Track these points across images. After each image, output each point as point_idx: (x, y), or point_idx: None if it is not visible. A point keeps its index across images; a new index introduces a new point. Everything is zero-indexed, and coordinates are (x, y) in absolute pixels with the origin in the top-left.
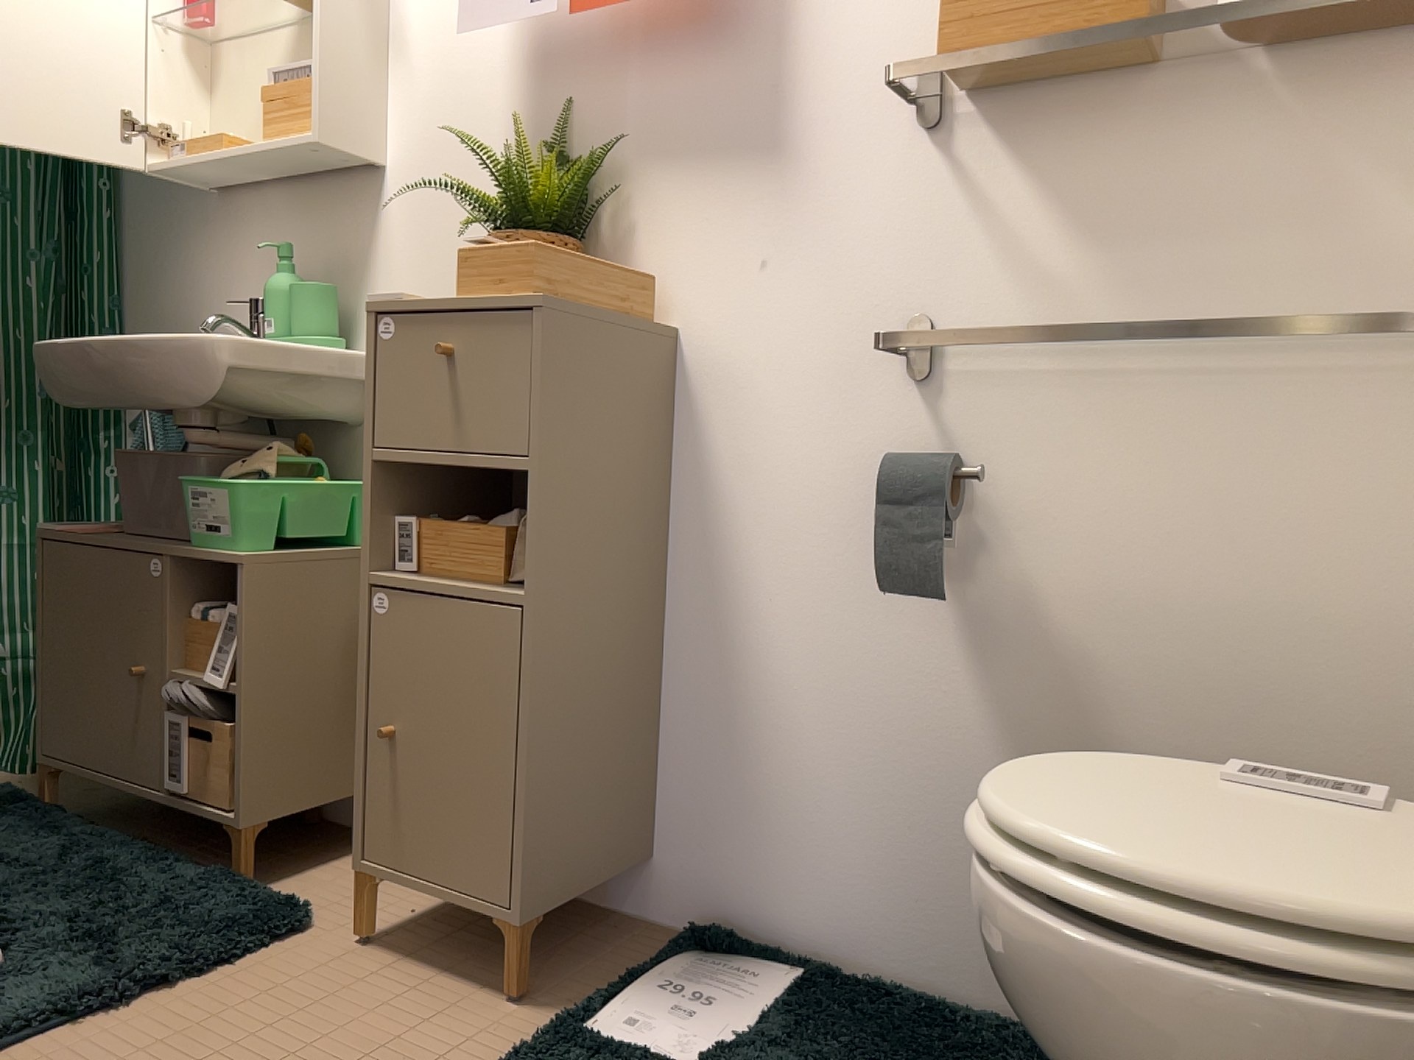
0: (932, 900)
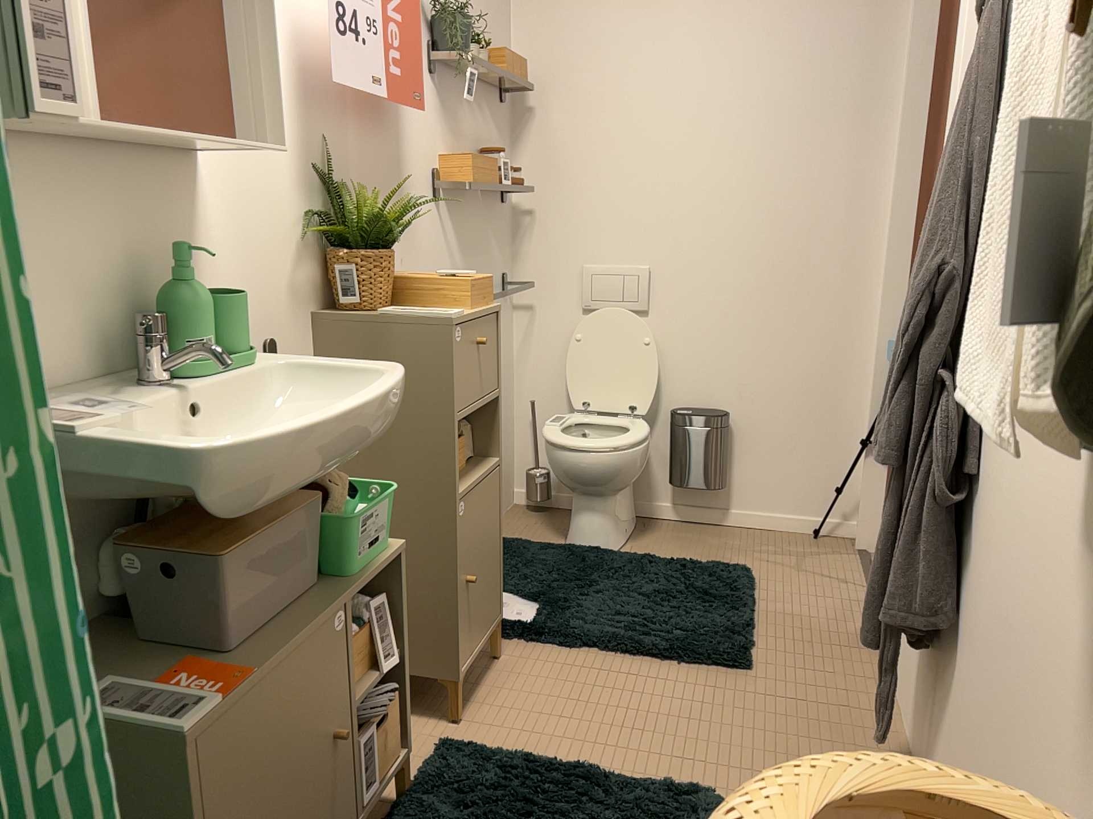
0: None
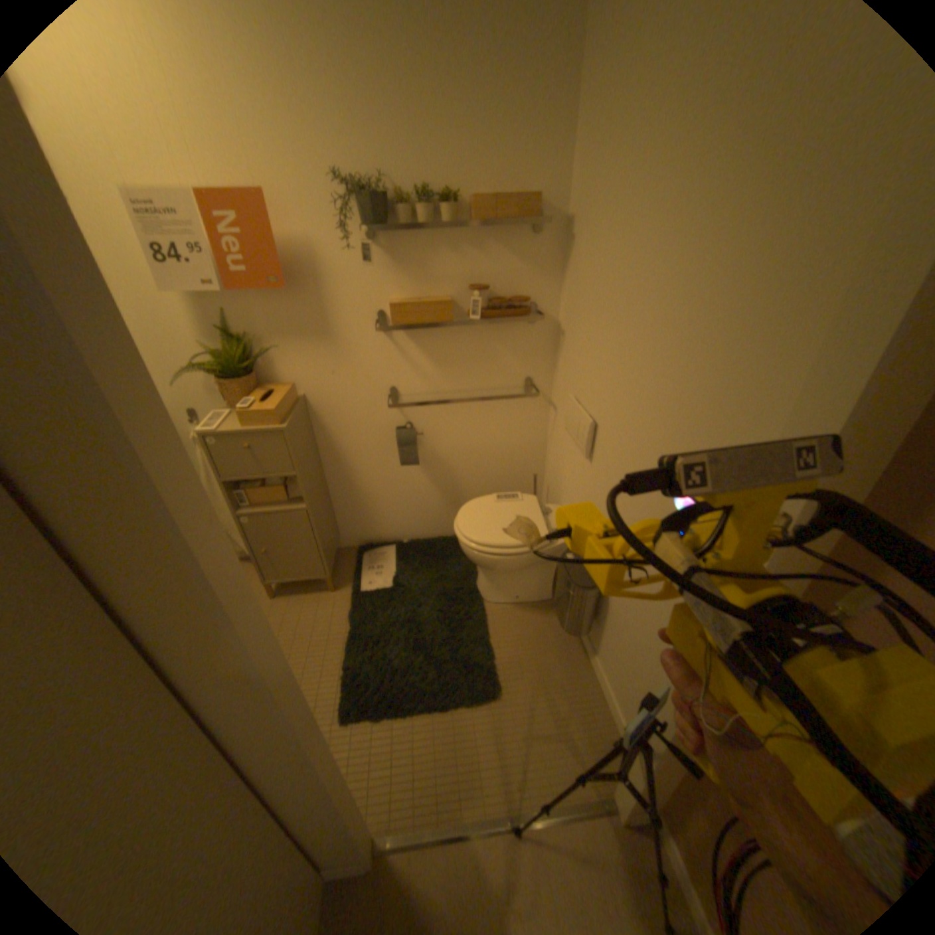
0: (422, 522)
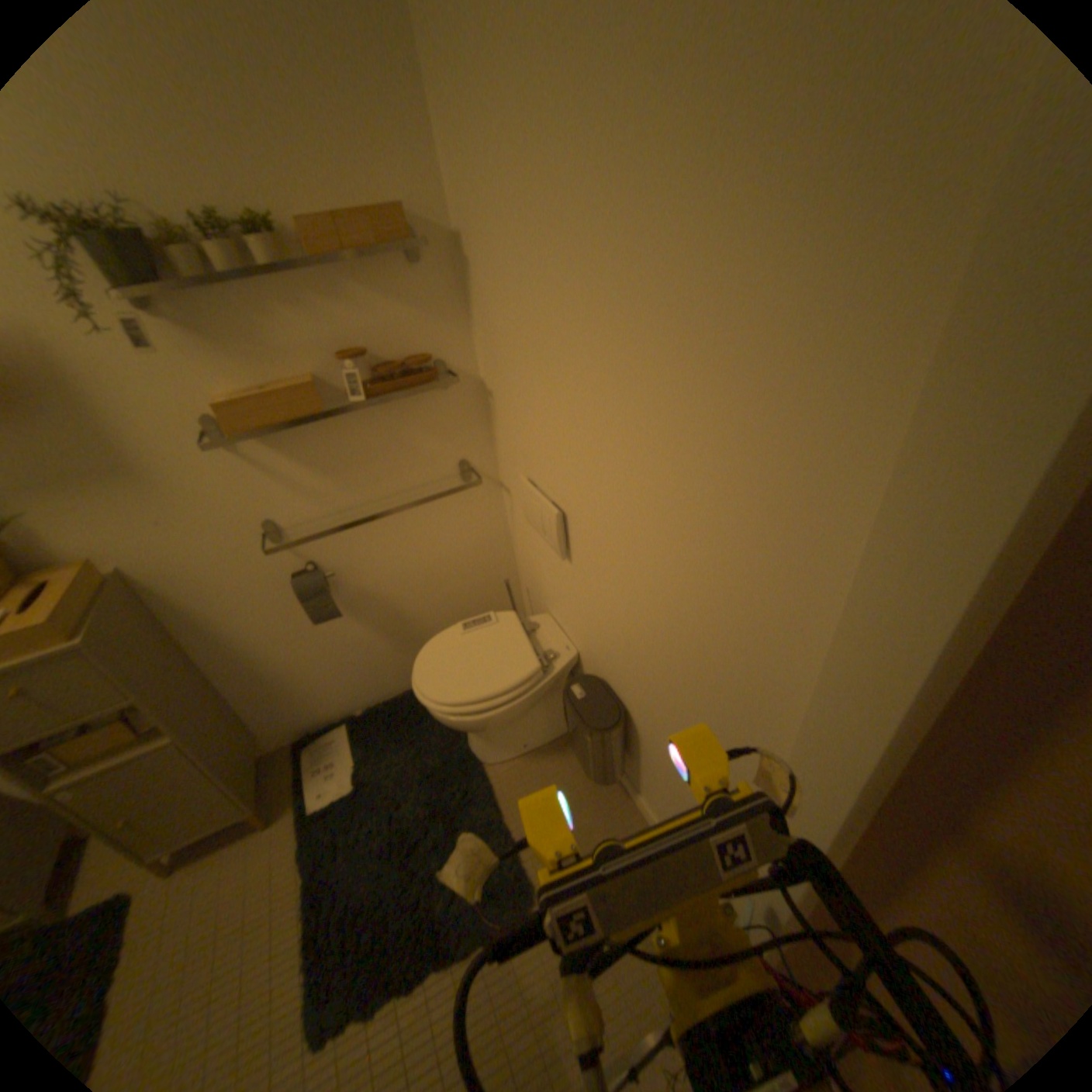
0: (373, 682)
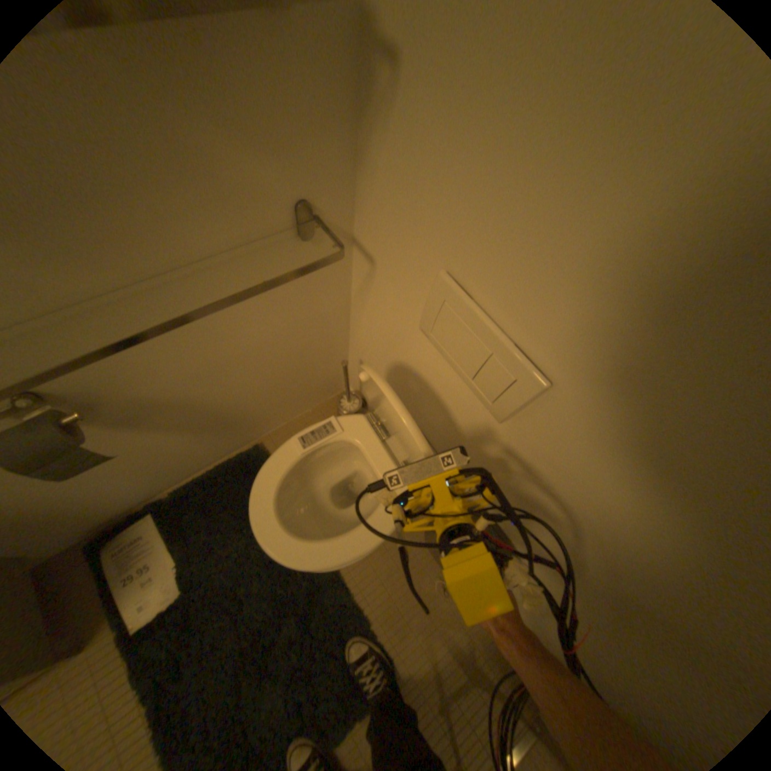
0: (176, 468)
